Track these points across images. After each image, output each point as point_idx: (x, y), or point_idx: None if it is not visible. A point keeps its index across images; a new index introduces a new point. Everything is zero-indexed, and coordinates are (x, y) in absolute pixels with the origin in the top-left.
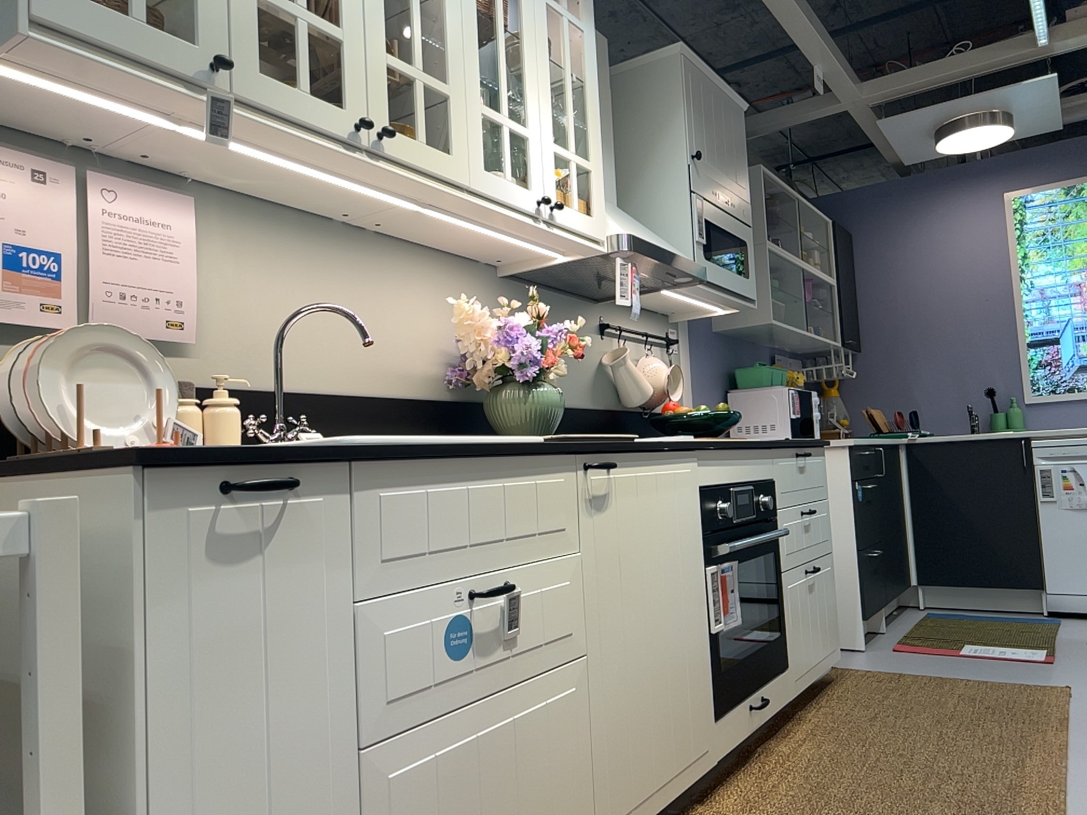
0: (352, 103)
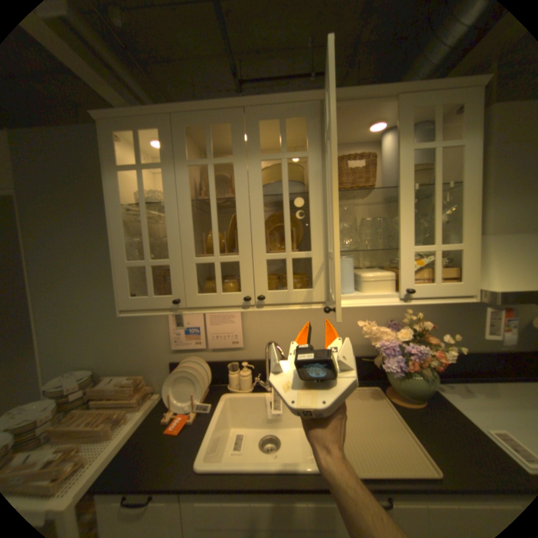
0: (245, 287)
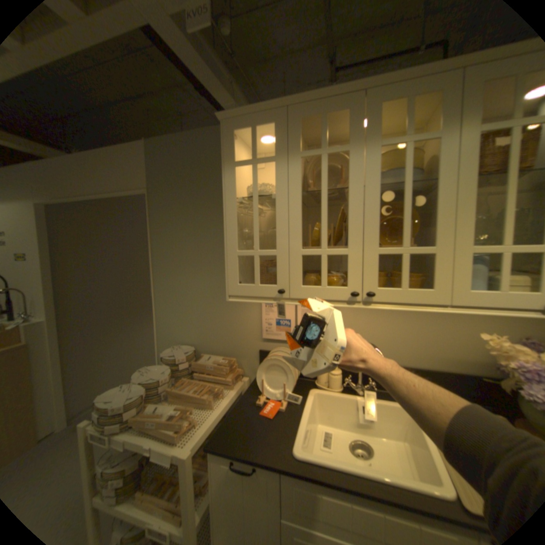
0: (352, 282)
